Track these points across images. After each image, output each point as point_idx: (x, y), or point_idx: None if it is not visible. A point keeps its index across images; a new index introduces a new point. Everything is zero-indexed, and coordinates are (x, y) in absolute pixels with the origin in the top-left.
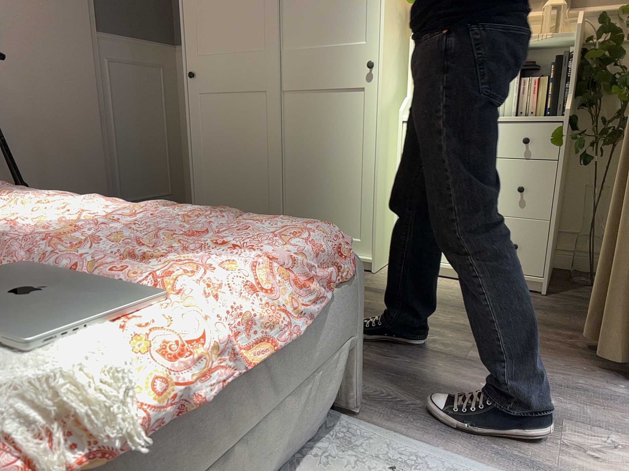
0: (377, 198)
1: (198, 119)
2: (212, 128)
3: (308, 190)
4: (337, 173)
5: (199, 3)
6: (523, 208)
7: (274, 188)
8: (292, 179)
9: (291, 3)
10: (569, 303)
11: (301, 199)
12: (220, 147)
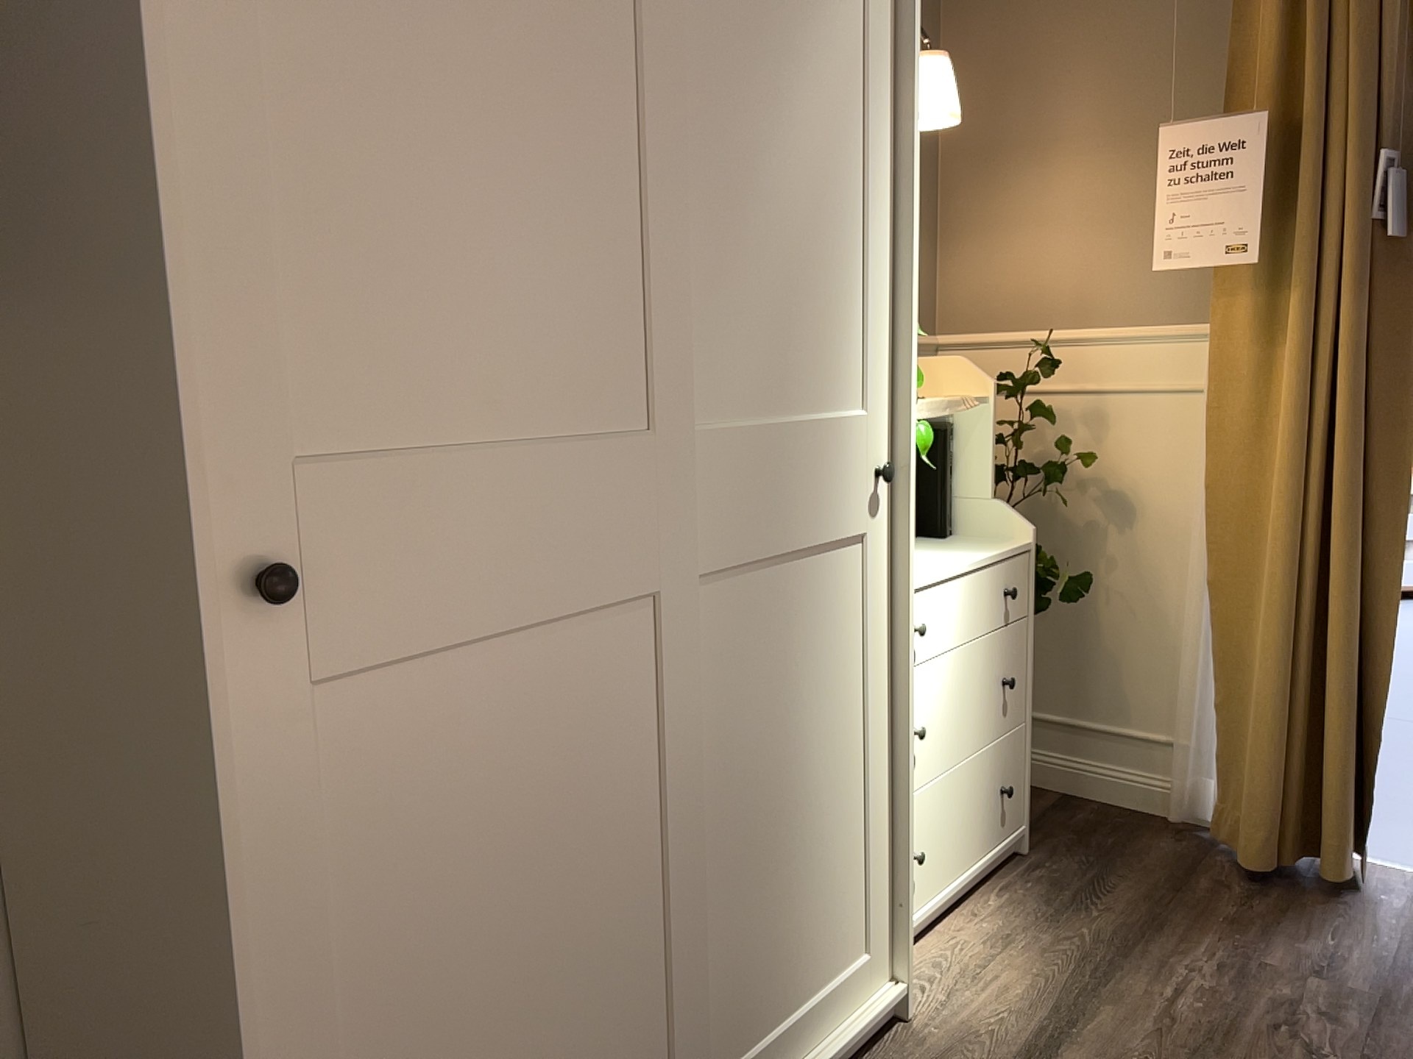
0: (909, 815)
1: (302, 838)
2: (400, 850)
3: (759, 897)
4: (820, 797)
5: (301, 138)
6: (1007, 714)
7: (691, 961)
8: (716, 890)
9: (705, 256)
10: (1051, 844)
11: (741, 942)
12: (449, 927)
